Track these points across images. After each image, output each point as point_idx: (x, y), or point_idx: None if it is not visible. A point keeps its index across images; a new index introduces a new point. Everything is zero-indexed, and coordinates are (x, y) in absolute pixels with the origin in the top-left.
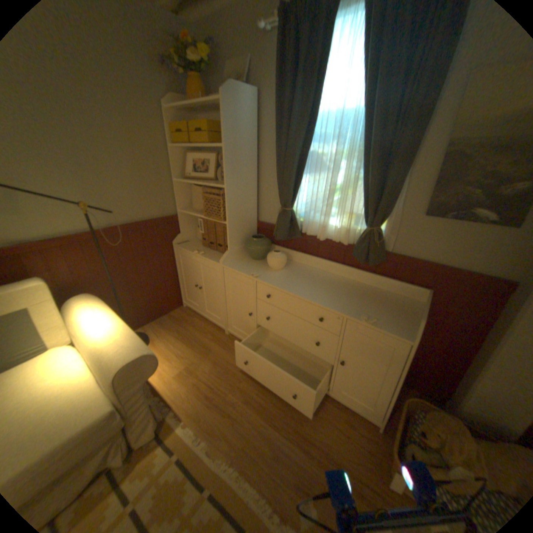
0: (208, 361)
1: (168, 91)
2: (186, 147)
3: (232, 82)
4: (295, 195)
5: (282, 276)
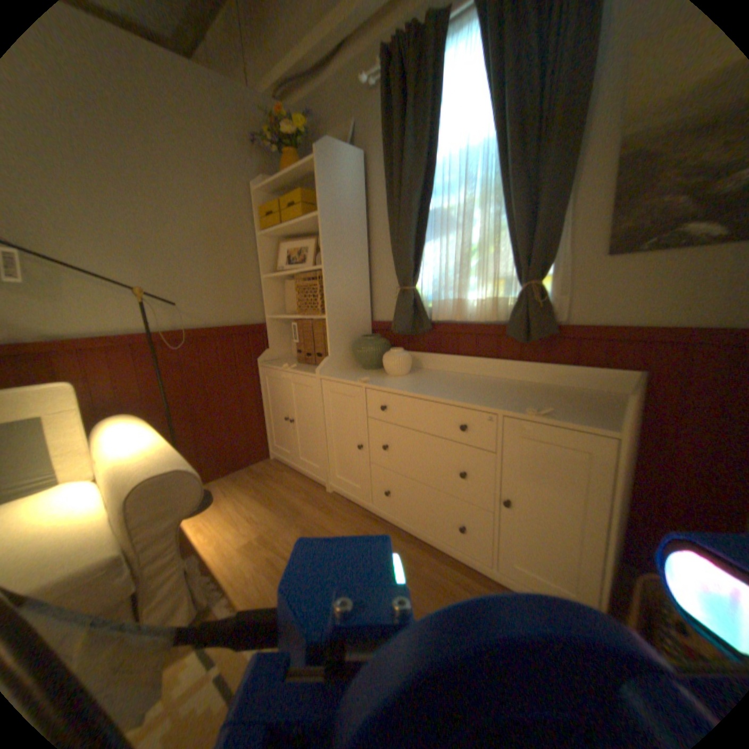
0: (295, 527)
1: (260, 174)
2: (279, 235)
3: (329, 139)
4: (418, 270)
5: (405, 380)
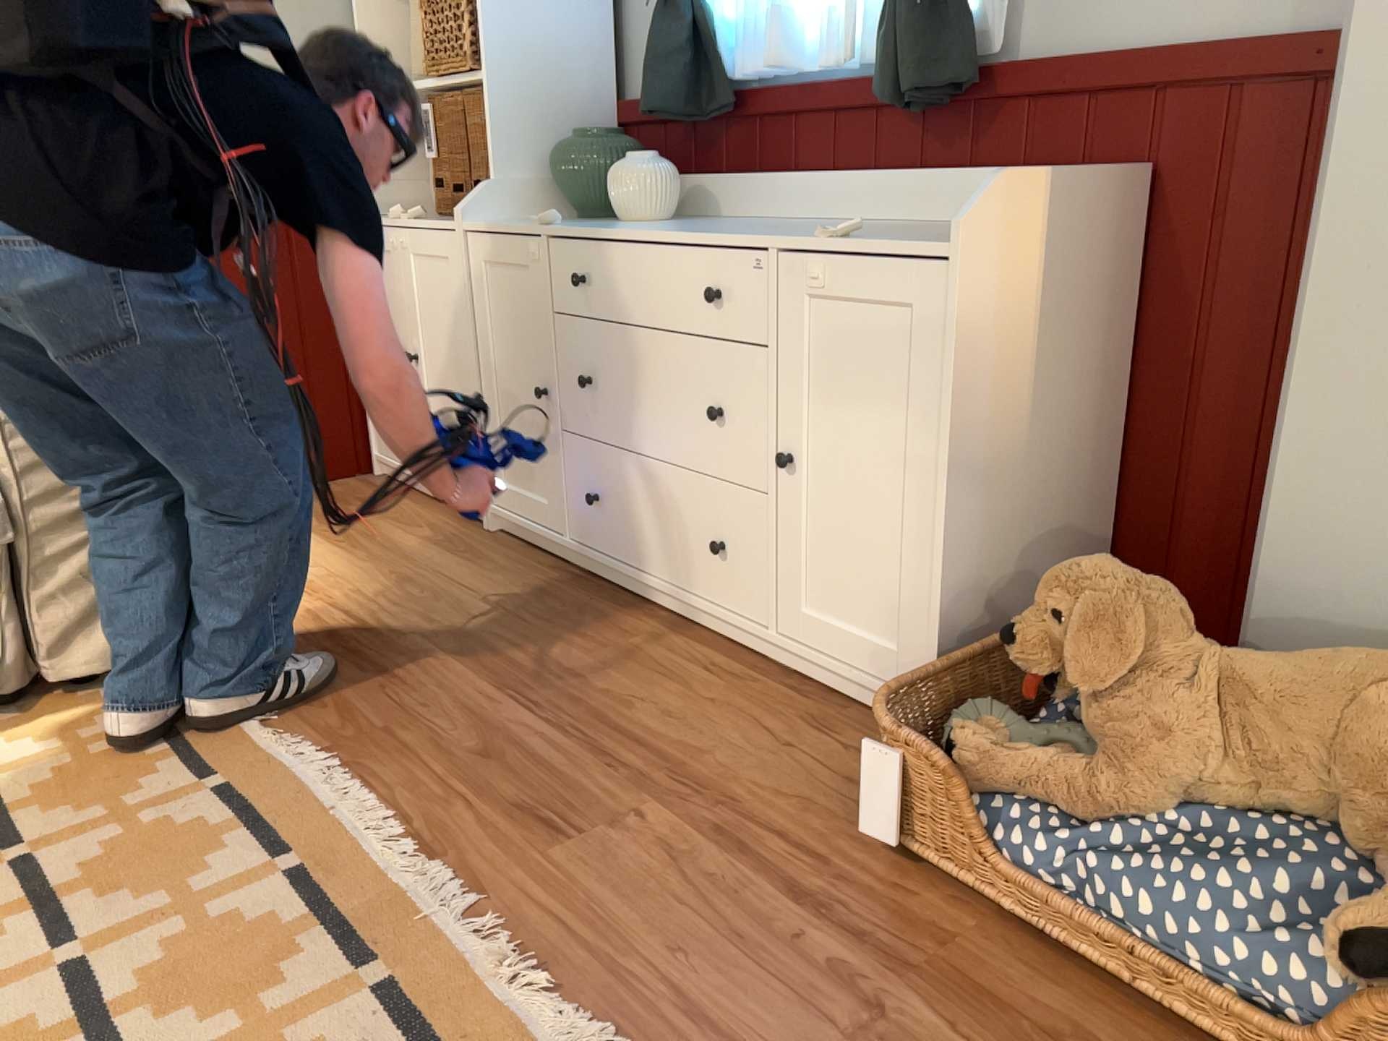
0: (386, 574)
1: None
2: None
3: None
4: None
5: (643, 226)
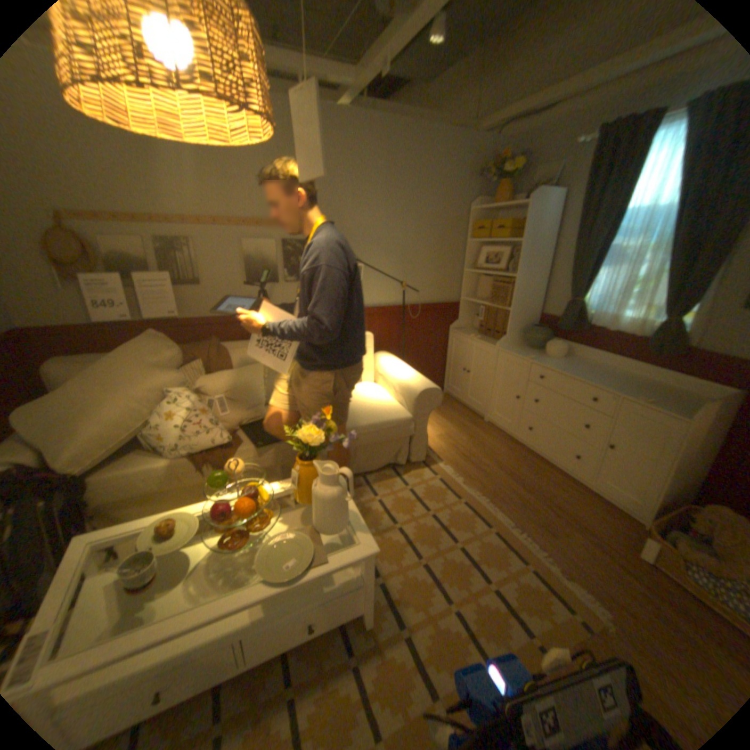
0: (466, 434)
1: (478, 195)
2: (483, 242)
3: (543, 189)
4: (589, 287)
5: (560, 363)
